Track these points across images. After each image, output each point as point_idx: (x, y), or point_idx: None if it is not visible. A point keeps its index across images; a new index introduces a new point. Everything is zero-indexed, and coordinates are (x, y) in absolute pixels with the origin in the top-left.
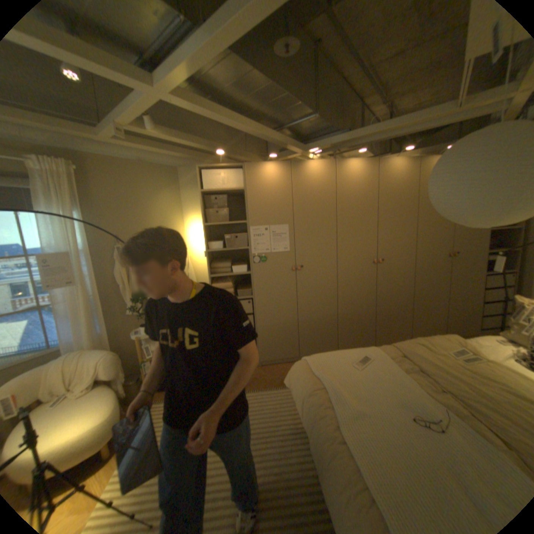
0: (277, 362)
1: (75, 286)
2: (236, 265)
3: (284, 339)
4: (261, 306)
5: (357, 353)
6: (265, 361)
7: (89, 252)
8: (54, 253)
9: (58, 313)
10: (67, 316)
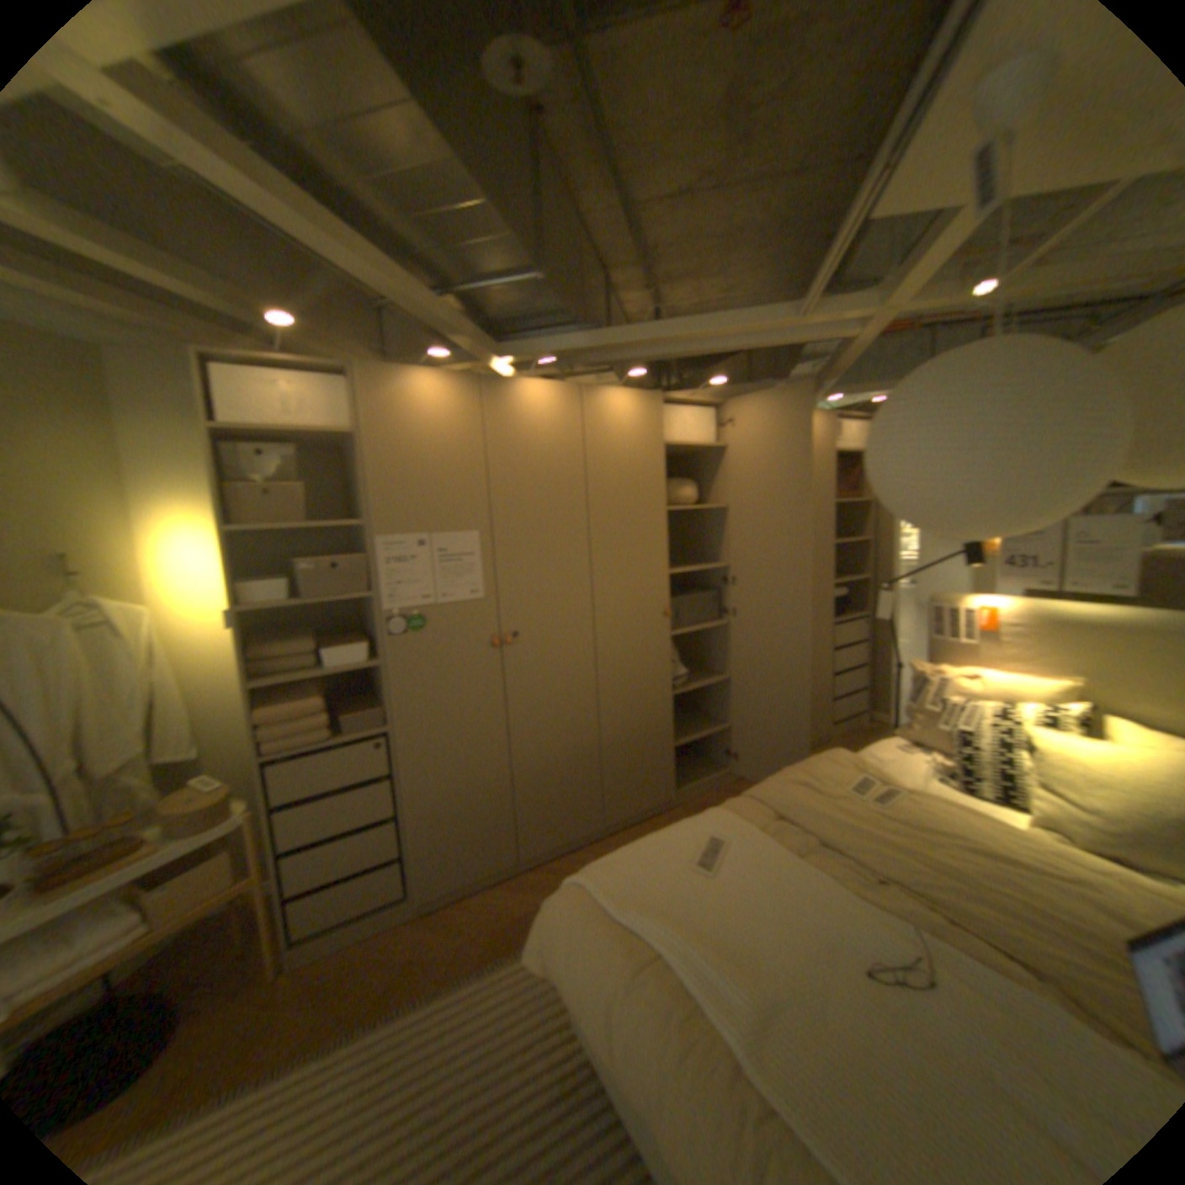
0: (463, 893)
1: None
2: (336, 646)
3: (480, 828)
4: (415, 752)
5: (691, 834)
6: (432, 900)
7: None
8: None
9: None
10: None
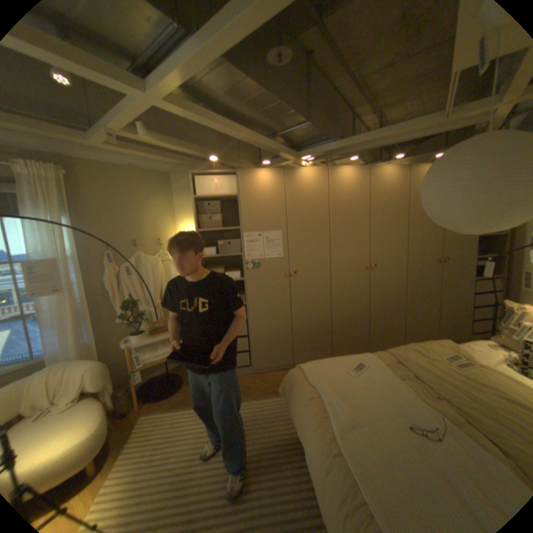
0: (271, 369)
1: (61, 293)
2: (229, 272)
3: (278, 346)
4: (254, 313)
5: (352, 360)
6: (259, 369)
7: (78, 258)
8: (40, 259)
9: (43, 321)
10: (53, 325)
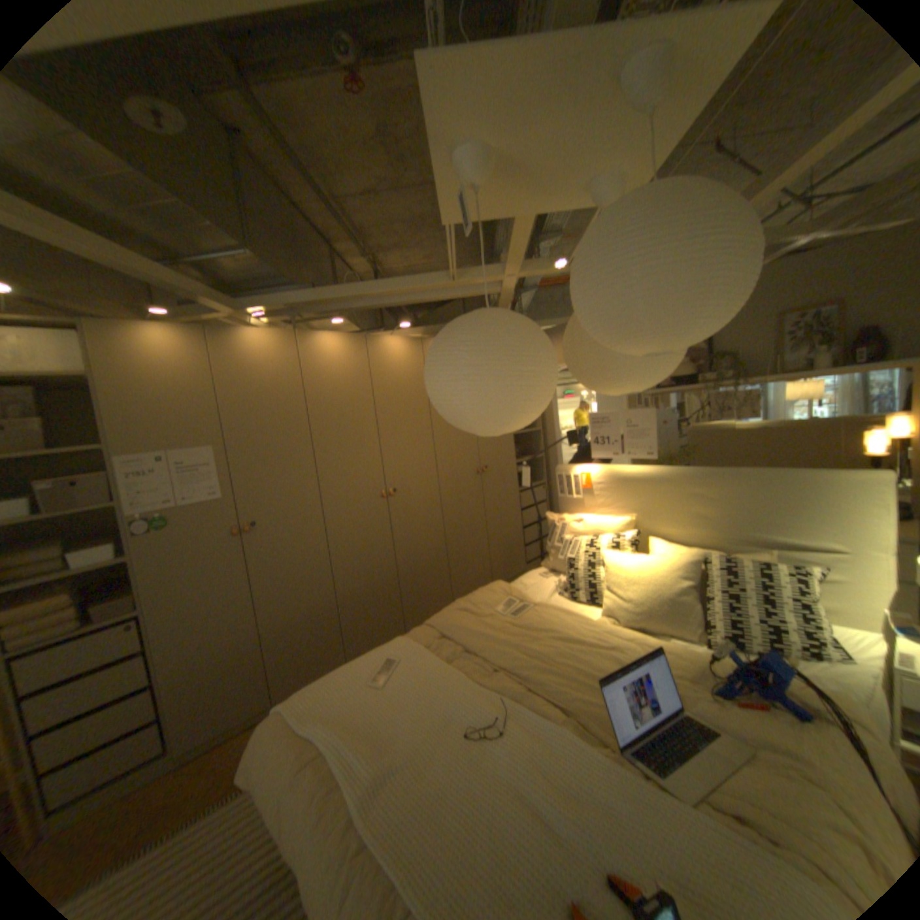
0: (220, 740)
1: None
2: (80, 551)
3: (231, 684)
4: (163, 630)
5: (373, 660)
6: (189, 751)
7: None
8: None
9: None
10: None
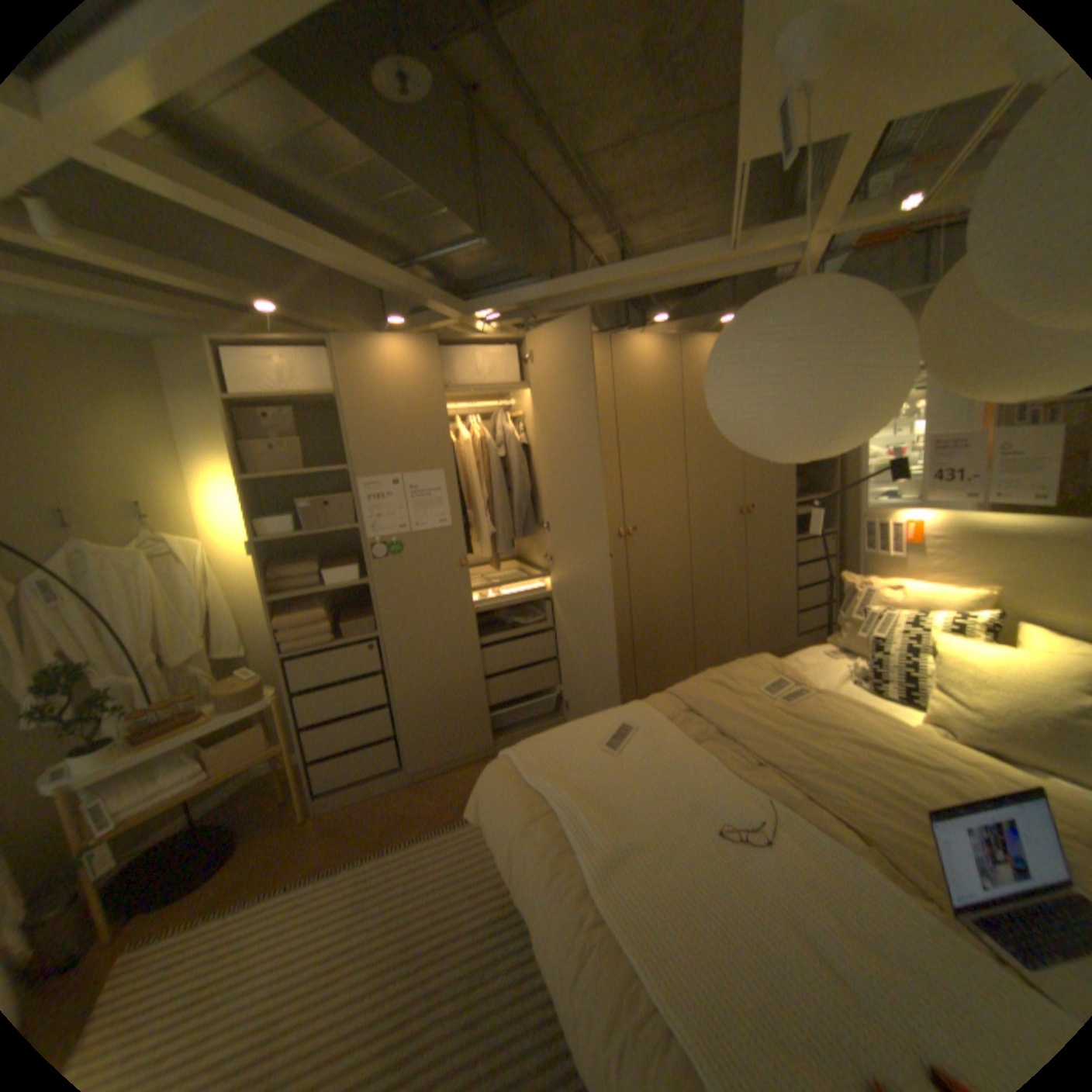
0: (447, 768)
1: None
2: (332, 568)
3: (457, 716)
4: (399, 653)
5: (607, 721)
6: (421, 771)
7: None
8: None
9: None
10: None
